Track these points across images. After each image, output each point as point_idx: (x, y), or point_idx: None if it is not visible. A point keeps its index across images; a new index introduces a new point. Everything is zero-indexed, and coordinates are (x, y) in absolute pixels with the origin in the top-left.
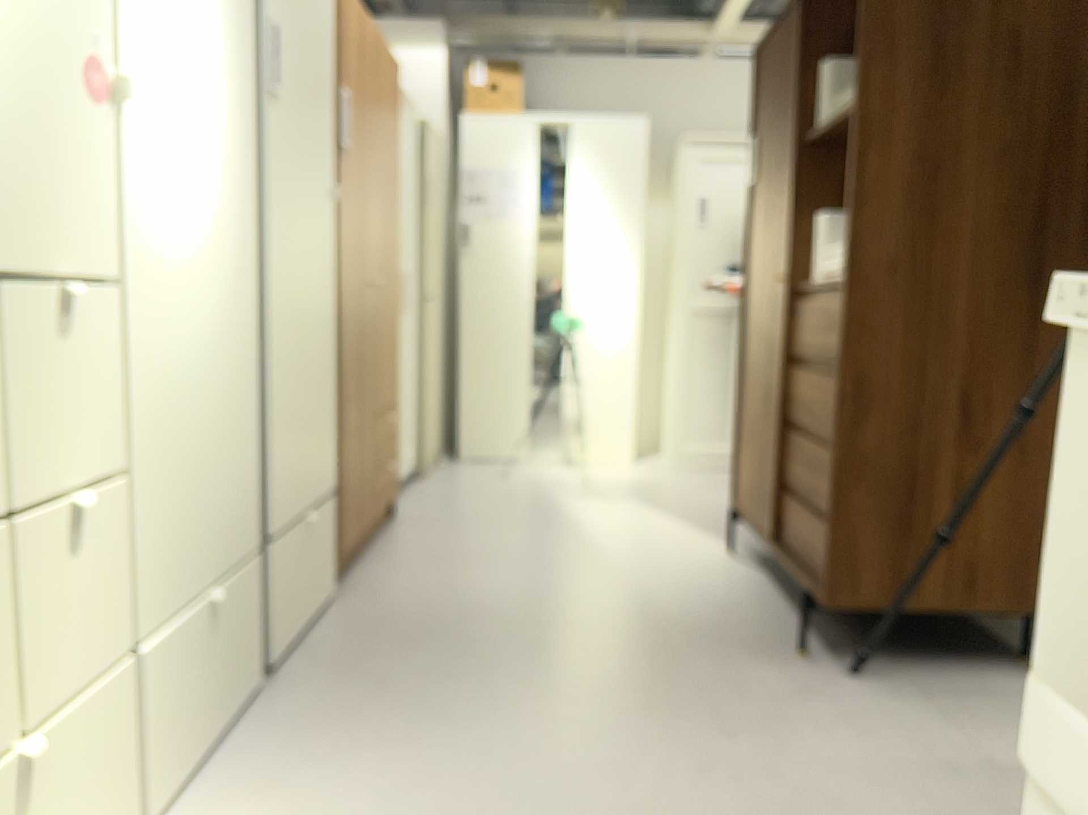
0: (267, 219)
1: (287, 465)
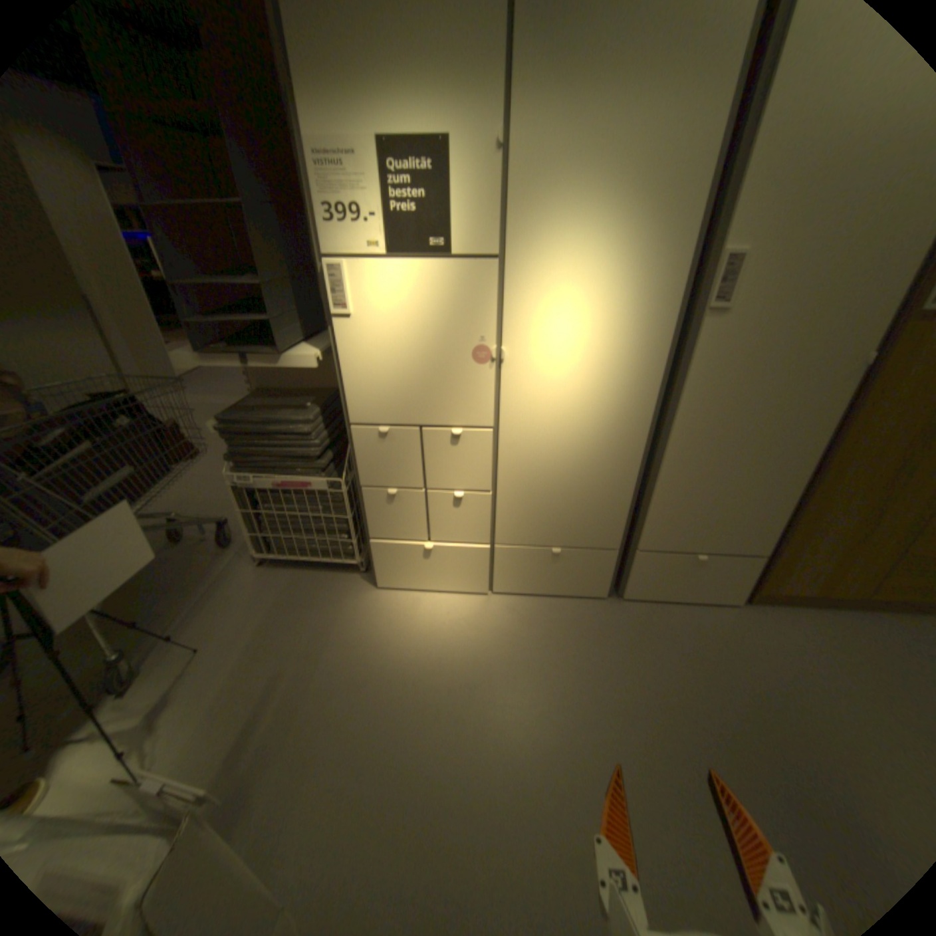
0: (687, 393)
1: (677, 525)
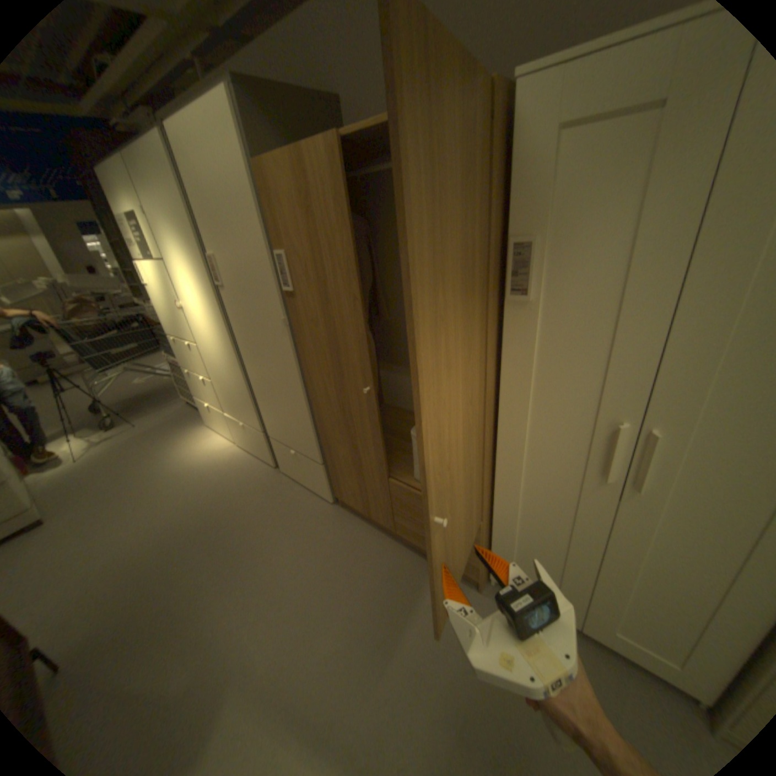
0: (235, 335)
1: (273, 423)
